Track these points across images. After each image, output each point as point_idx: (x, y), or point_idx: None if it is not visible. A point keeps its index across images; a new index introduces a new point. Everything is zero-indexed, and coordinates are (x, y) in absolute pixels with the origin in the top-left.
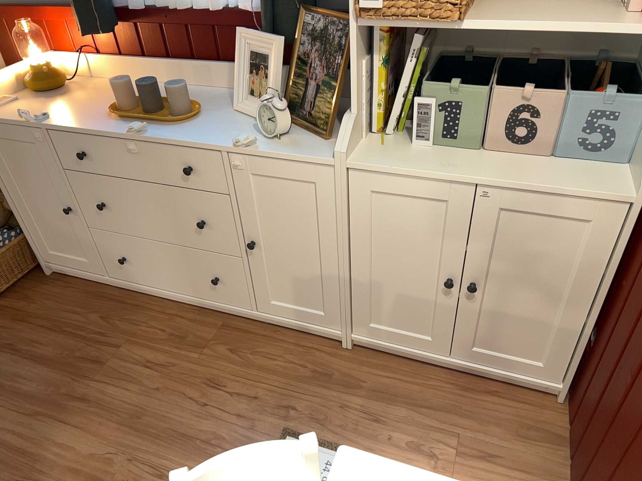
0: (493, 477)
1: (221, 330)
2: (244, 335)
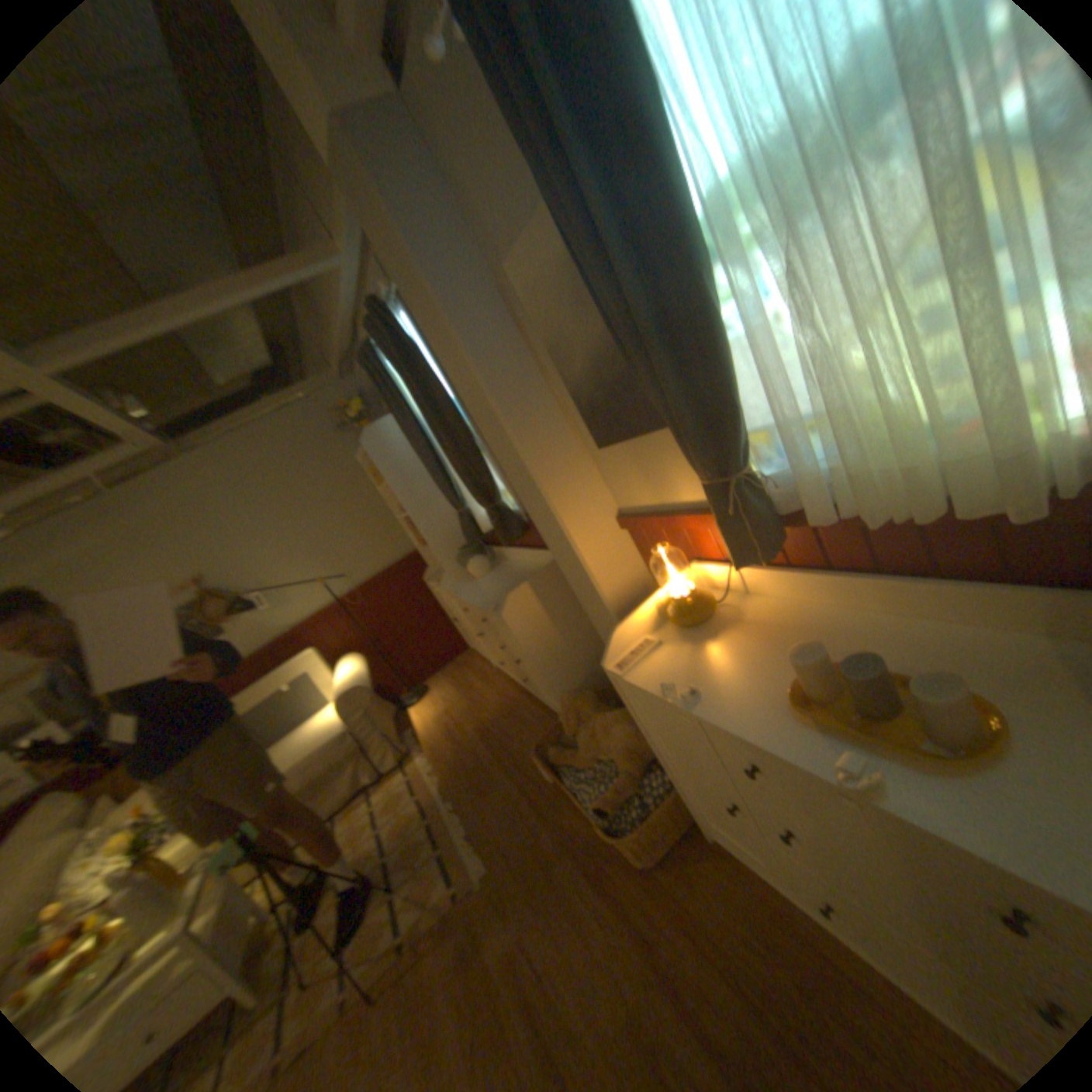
0: None
1: None
2: None
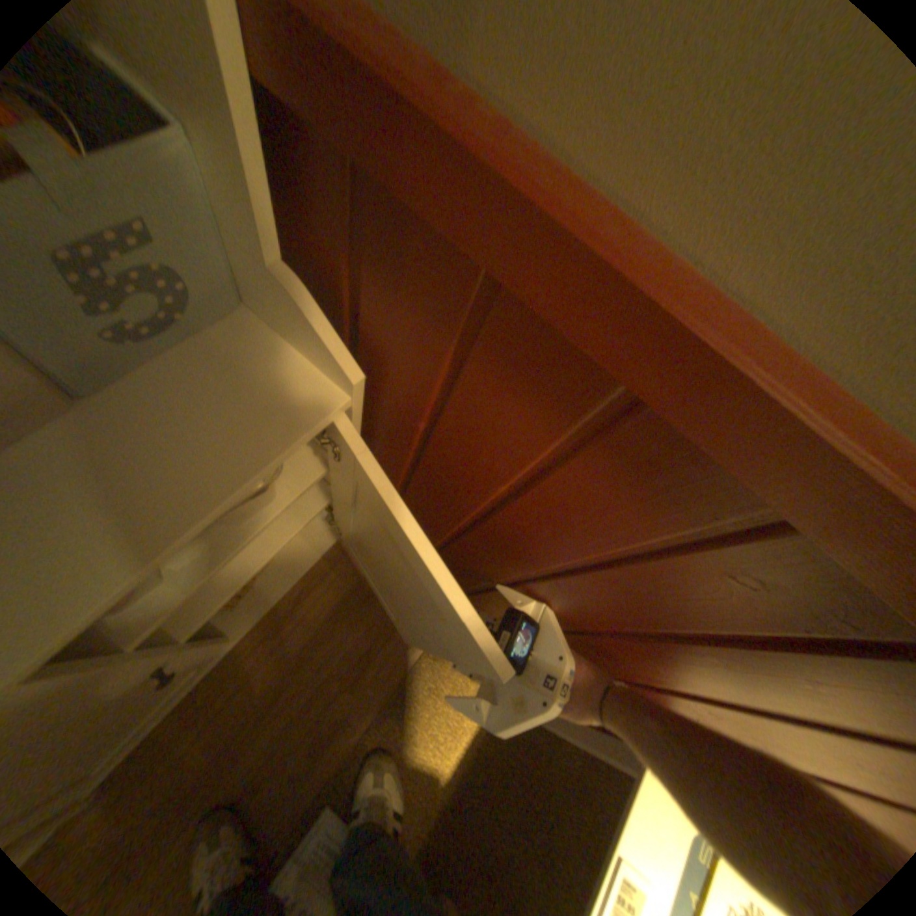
0: (396, 667)
1: None
2: None
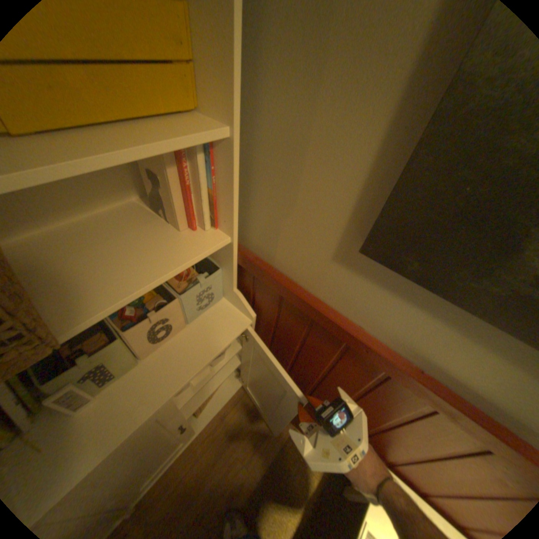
0: (267, 456)
1: None
2: None
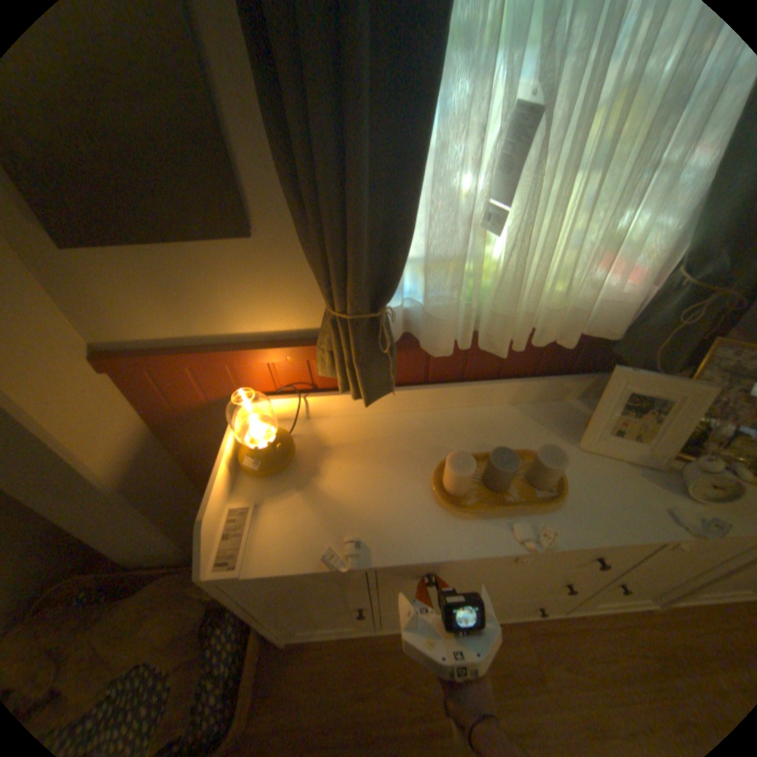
0: None
1: (536, 647)
2: (563, 643)
